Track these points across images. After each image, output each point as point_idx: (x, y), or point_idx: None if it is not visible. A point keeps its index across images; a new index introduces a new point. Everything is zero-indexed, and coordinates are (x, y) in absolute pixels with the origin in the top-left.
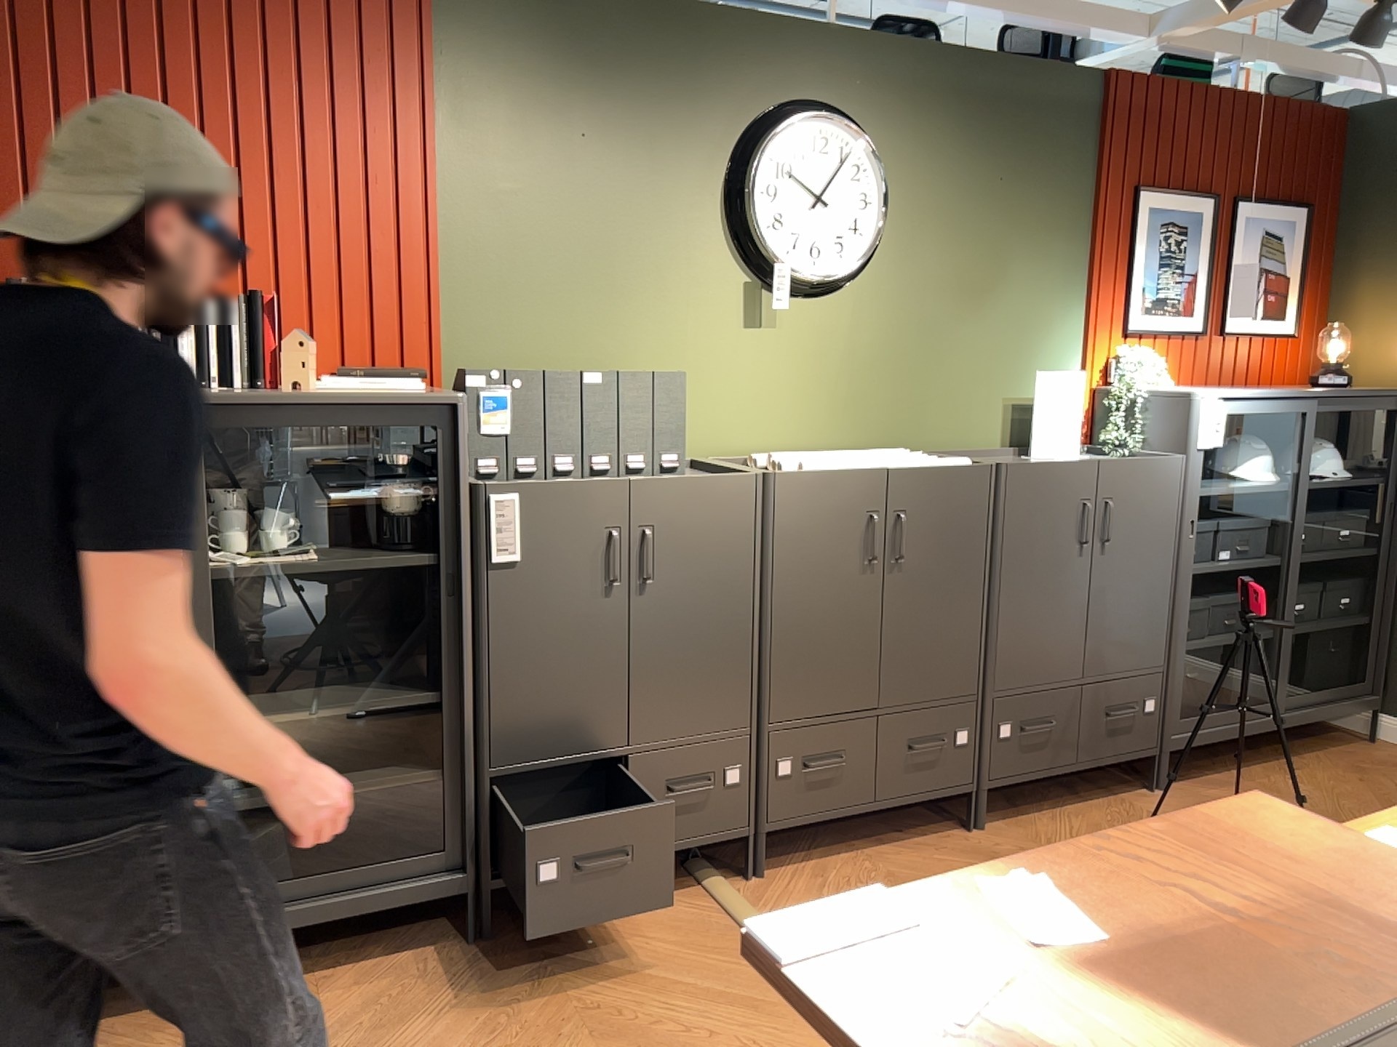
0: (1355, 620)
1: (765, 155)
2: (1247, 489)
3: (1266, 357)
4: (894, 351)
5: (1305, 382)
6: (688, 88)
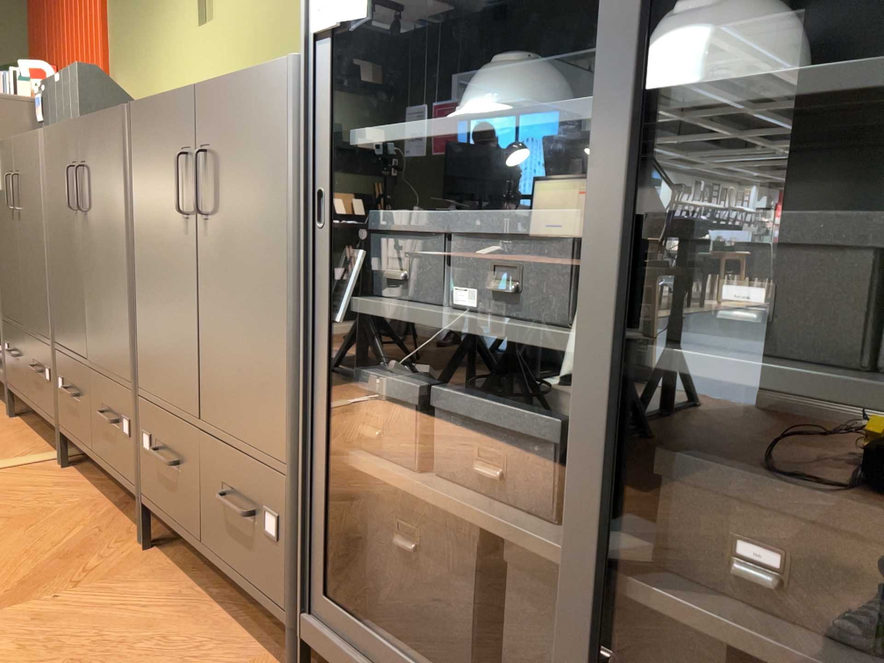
0: None
1: None
2: (478, 120)
3: None
4: (280, 17)
5: None
6: None
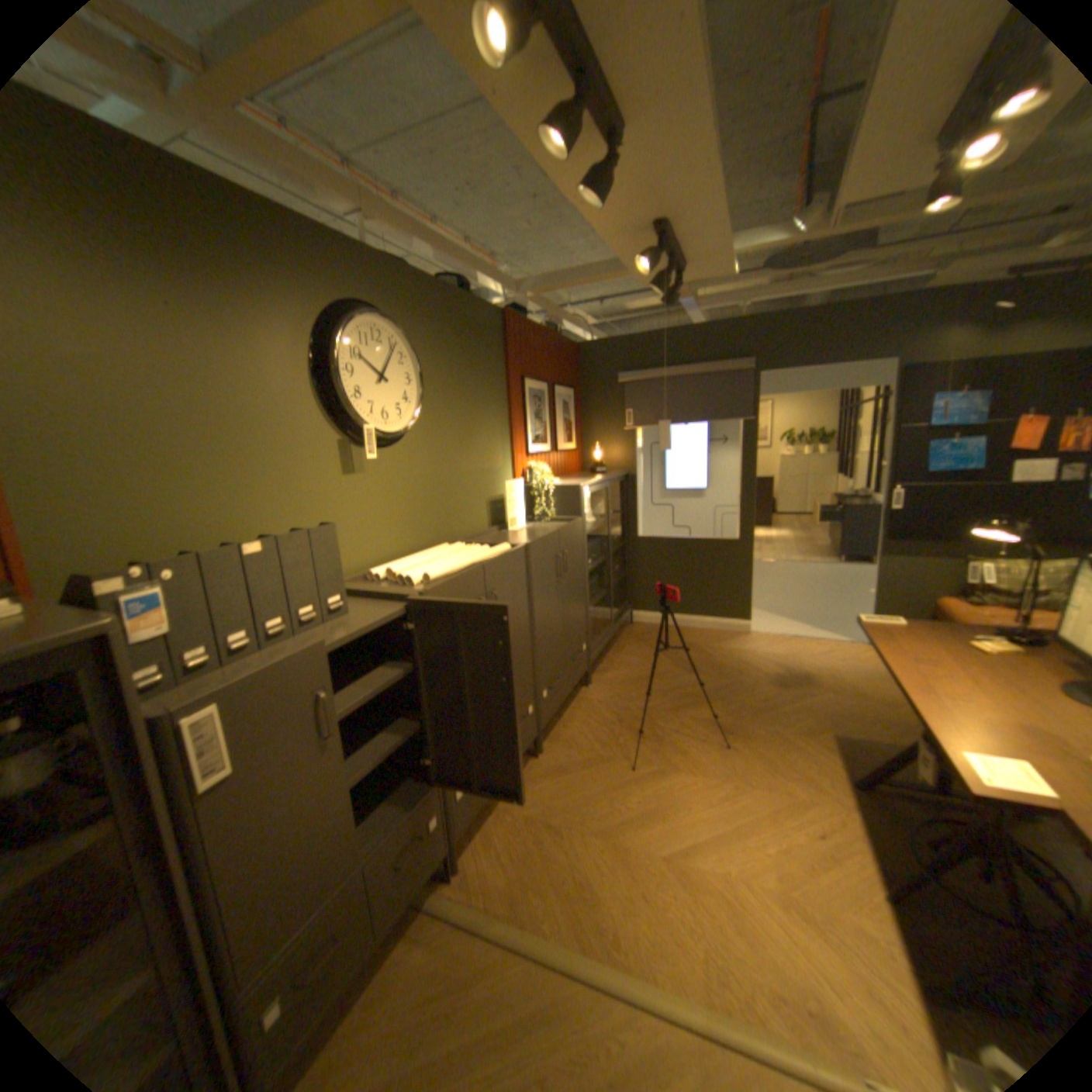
0: (621, 575)
1: (343, 338)
2: (594, 528)
3: (569, 461)
4: (433, 479)
5: (580, 470)
6: (265, 271)
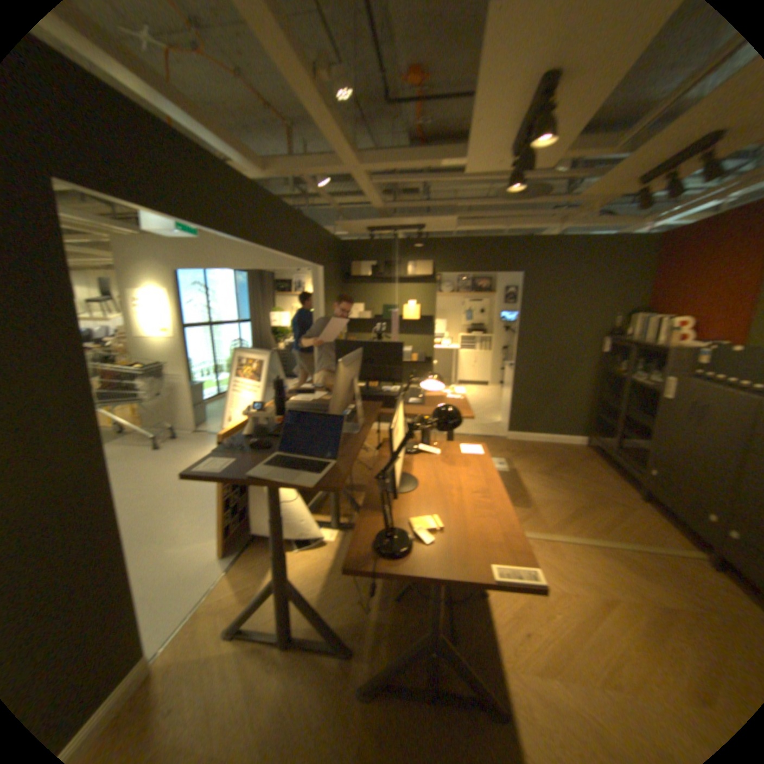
0: None
1: None
2: None
3: None
4: None
5: None
6: None
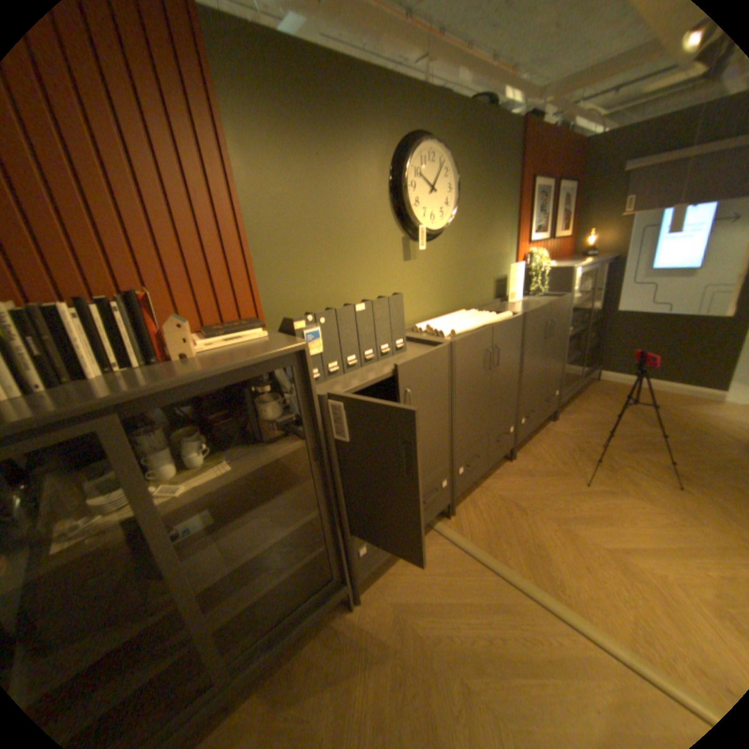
0: (597, 341)
1: (410, 162)
2: (580, 302)
3: (563, 246)
4: (459, 263)
5: (572, 253)
6: (366, 120)
